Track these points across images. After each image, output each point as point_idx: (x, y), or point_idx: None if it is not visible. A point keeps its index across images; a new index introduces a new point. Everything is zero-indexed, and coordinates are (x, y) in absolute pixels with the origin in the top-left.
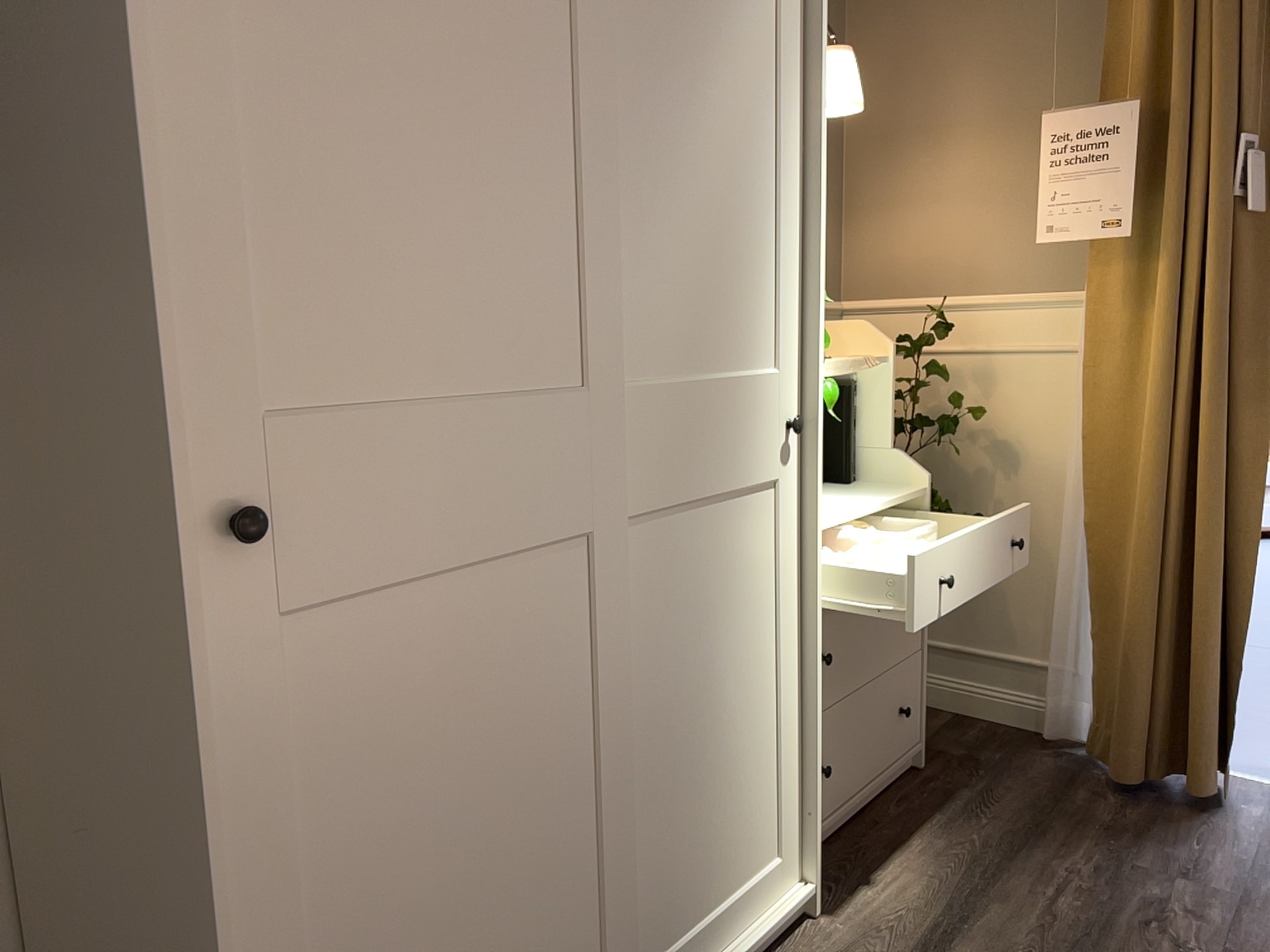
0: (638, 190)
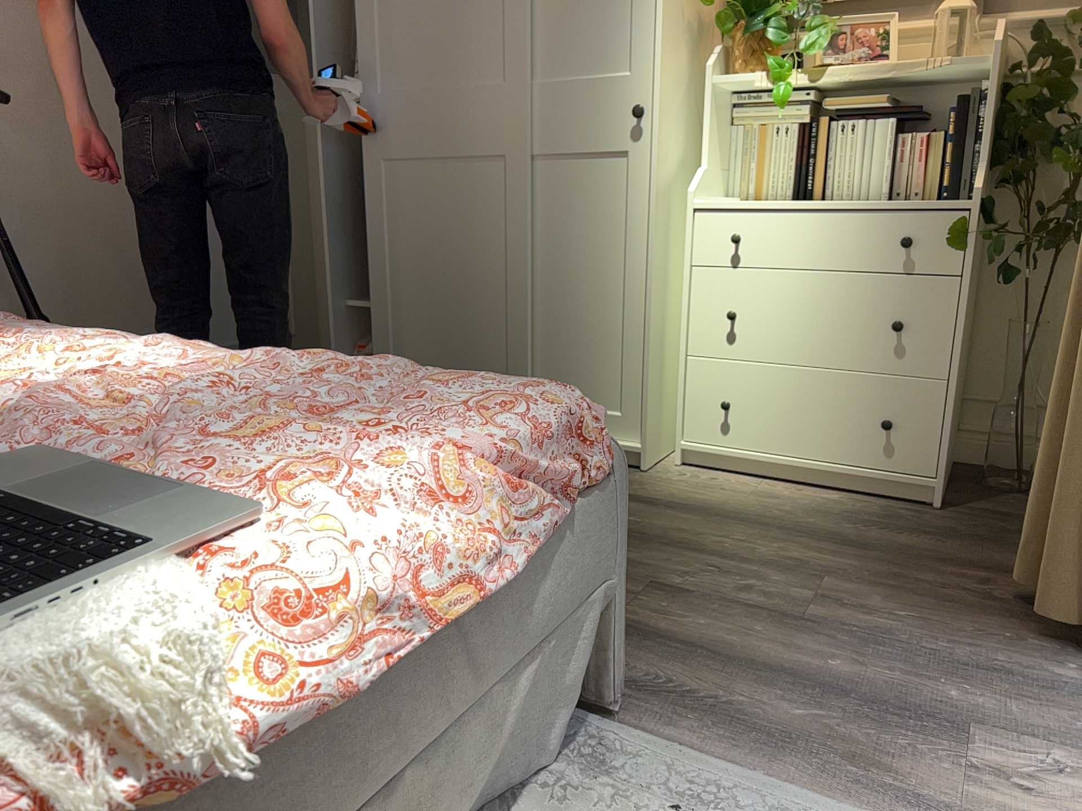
0: None
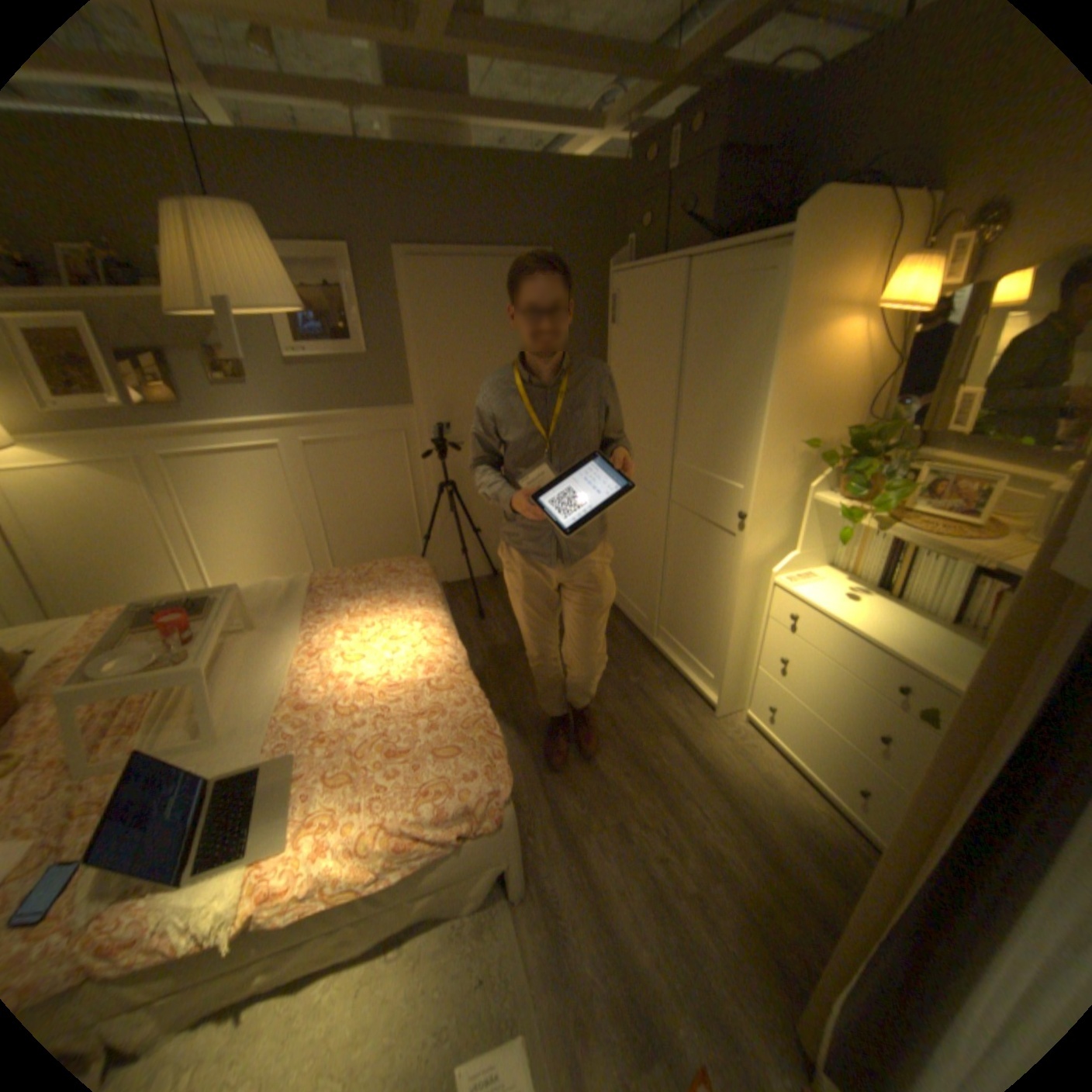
0: (690, 392)
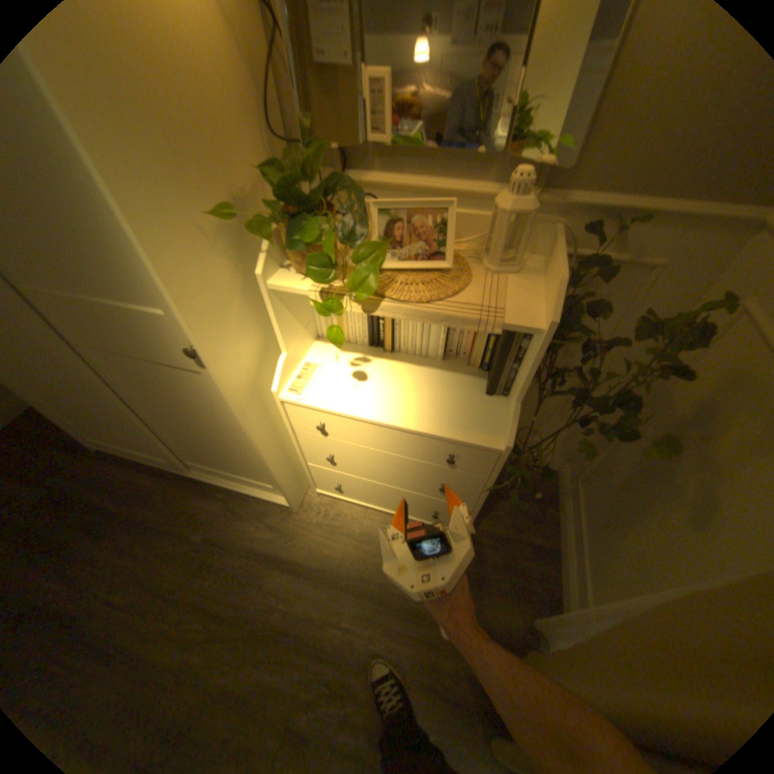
0: None
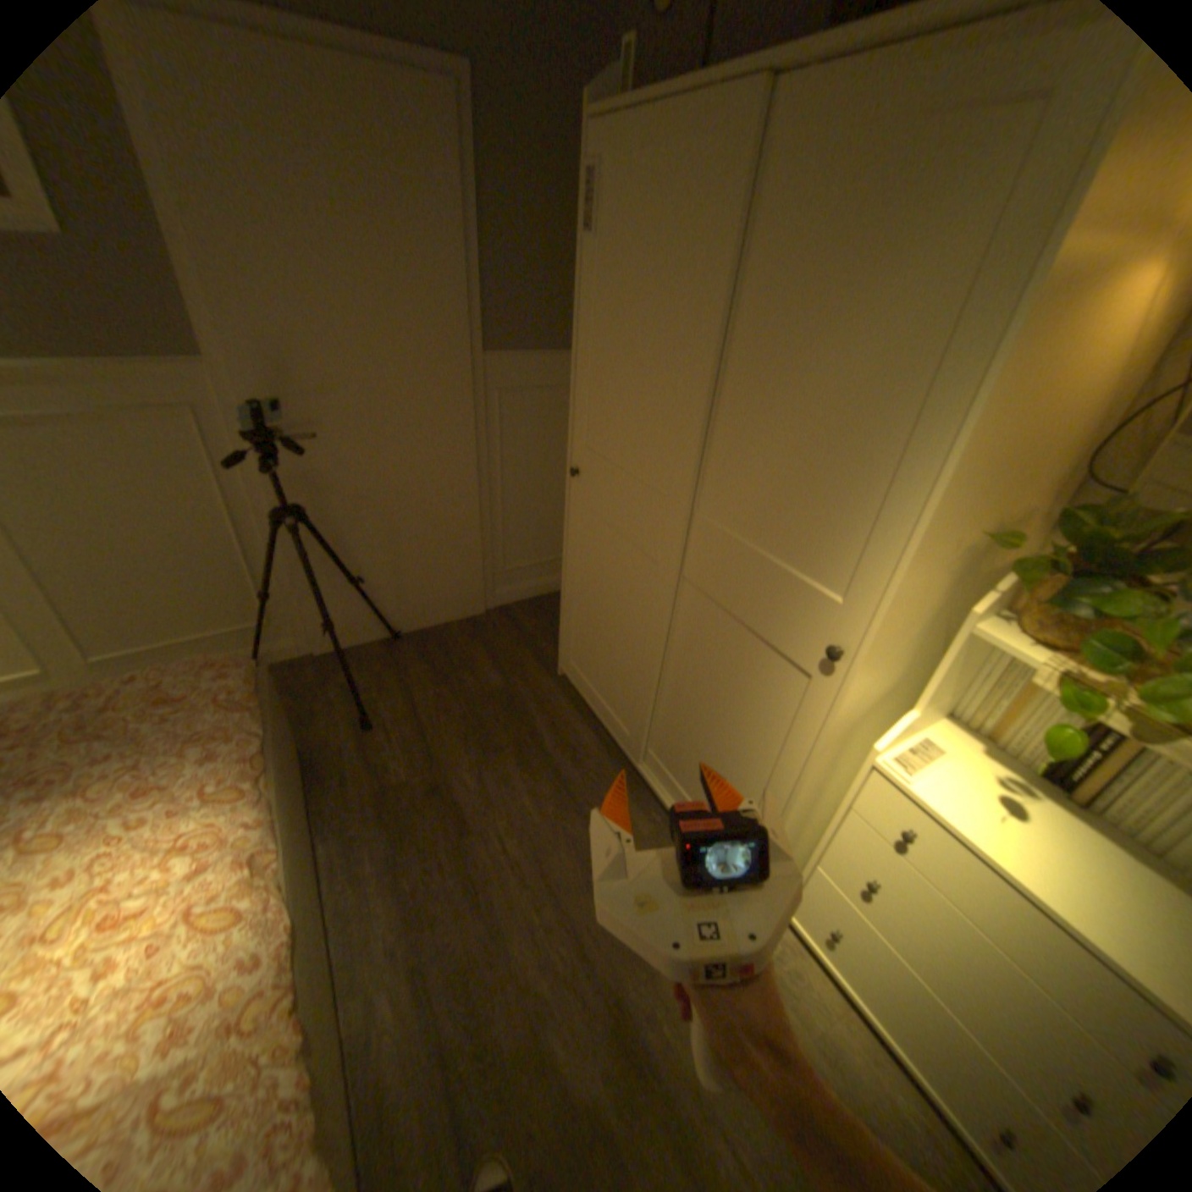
0: (739, 389)
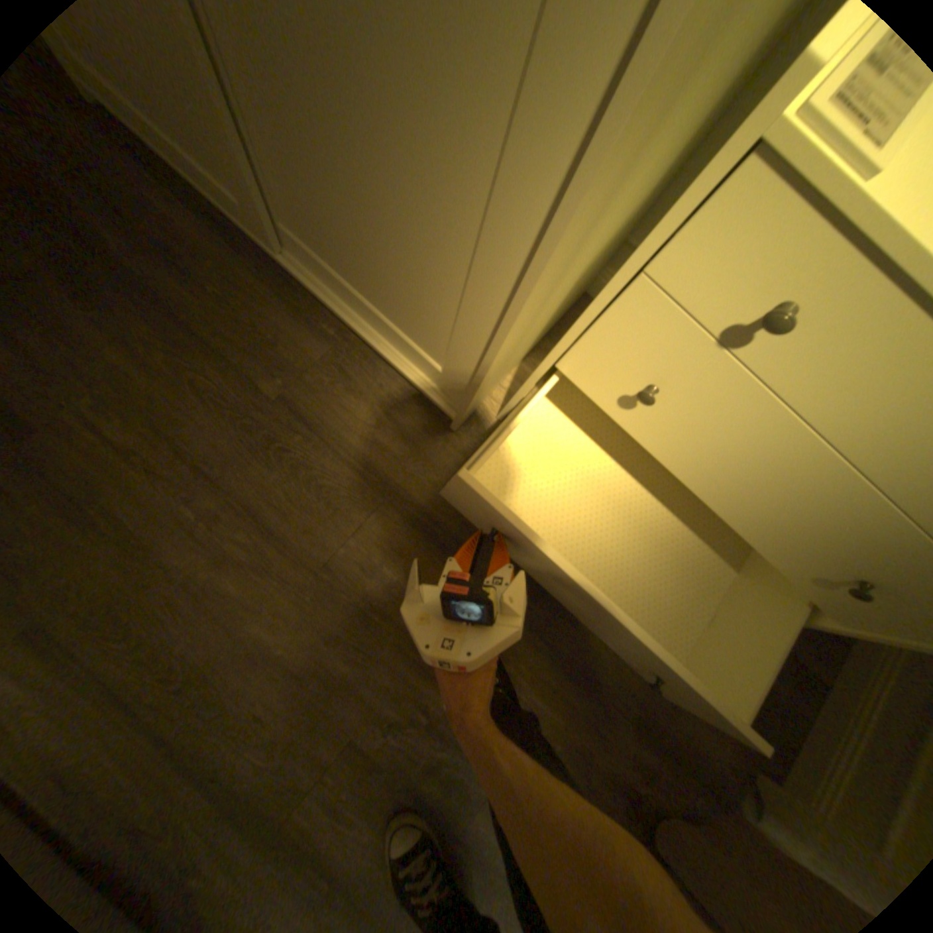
0: None
